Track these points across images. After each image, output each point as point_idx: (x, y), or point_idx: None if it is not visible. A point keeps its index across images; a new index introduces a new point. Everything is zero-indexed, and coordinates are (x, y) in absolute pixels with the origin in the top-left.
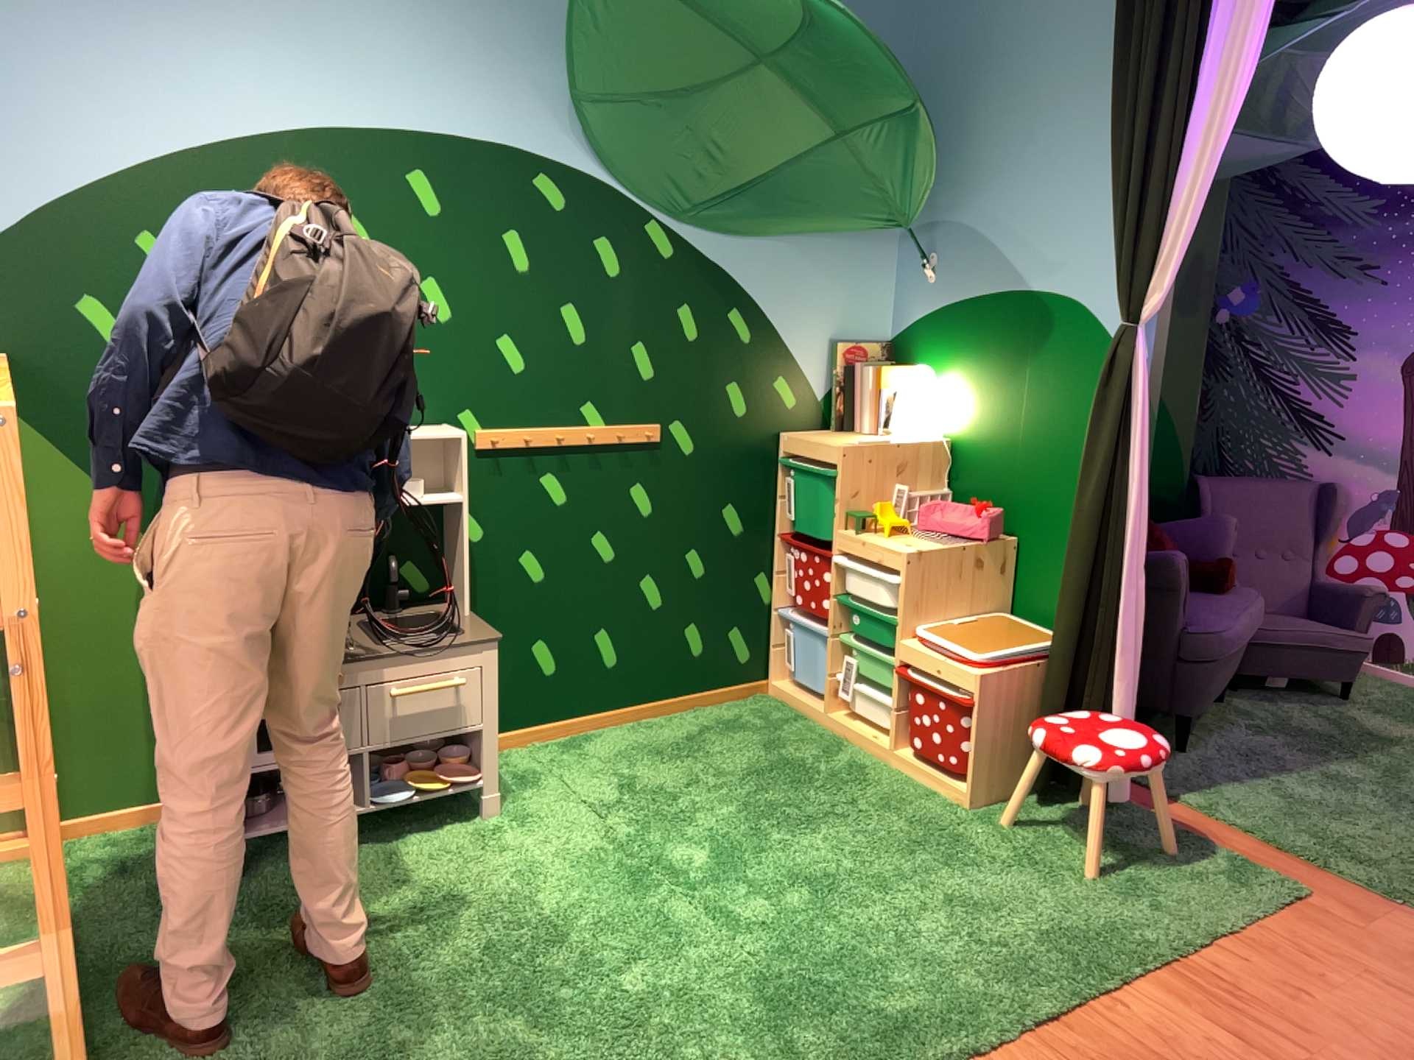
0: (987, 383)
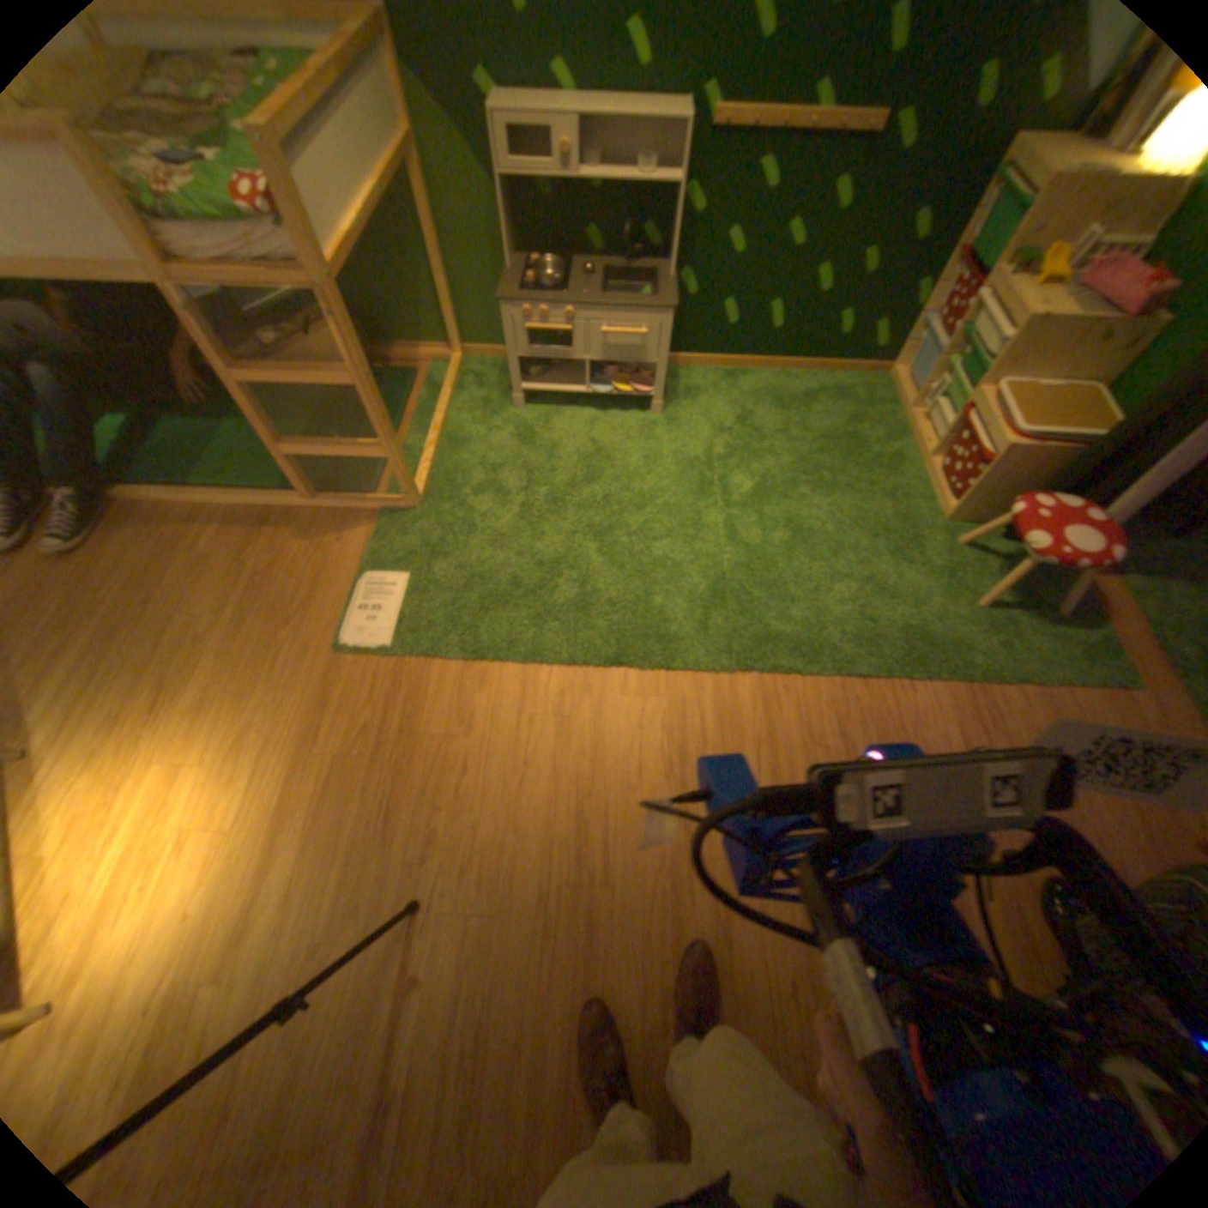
0: None
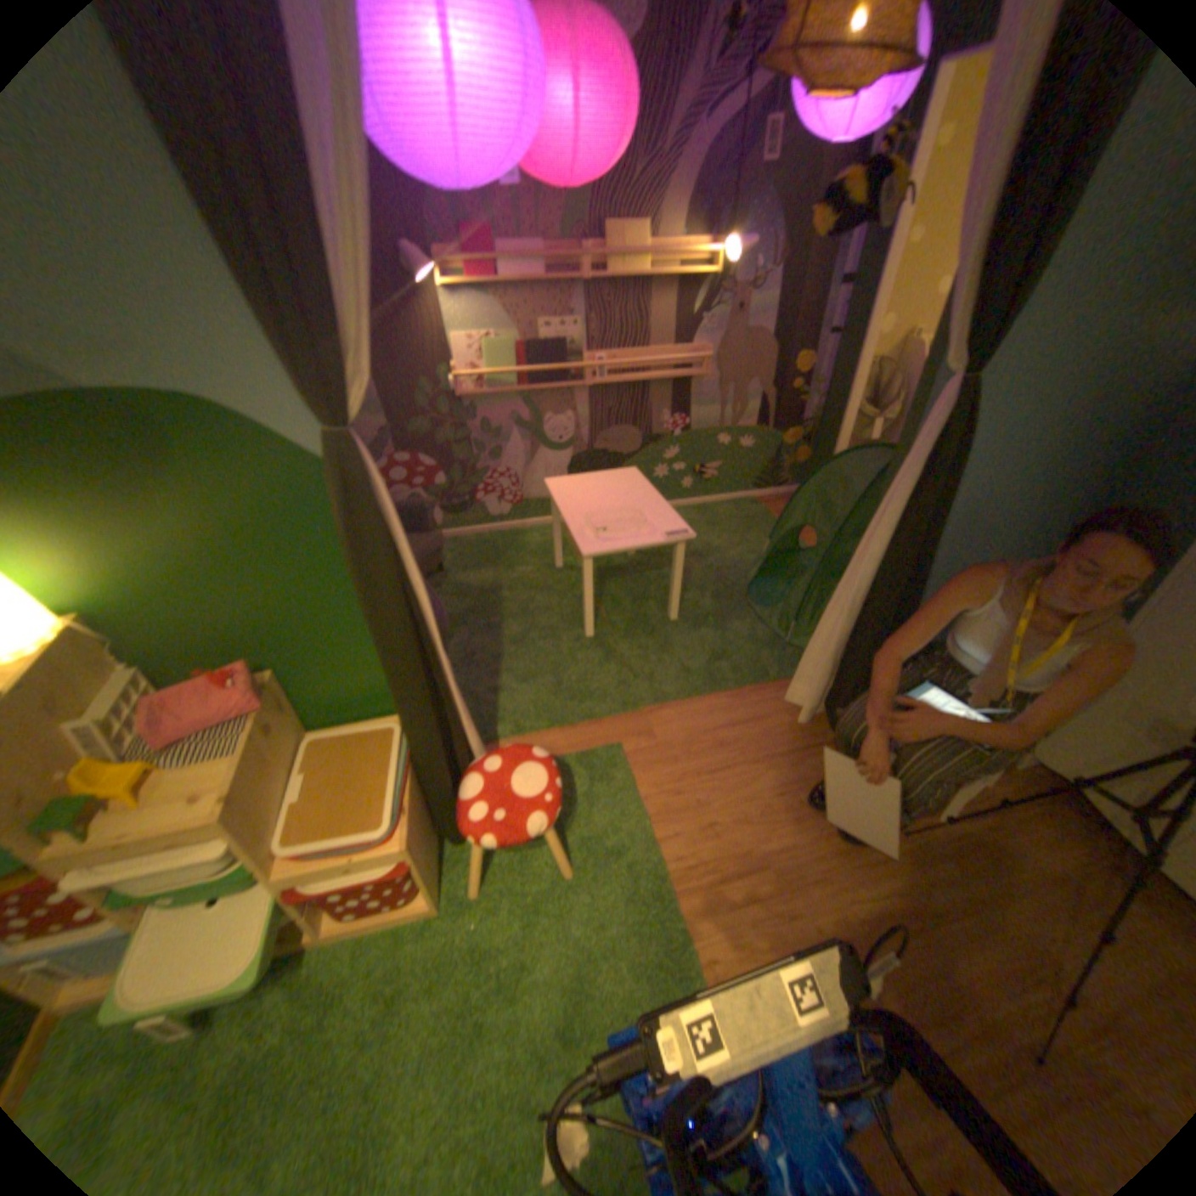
0: (105, 522)
